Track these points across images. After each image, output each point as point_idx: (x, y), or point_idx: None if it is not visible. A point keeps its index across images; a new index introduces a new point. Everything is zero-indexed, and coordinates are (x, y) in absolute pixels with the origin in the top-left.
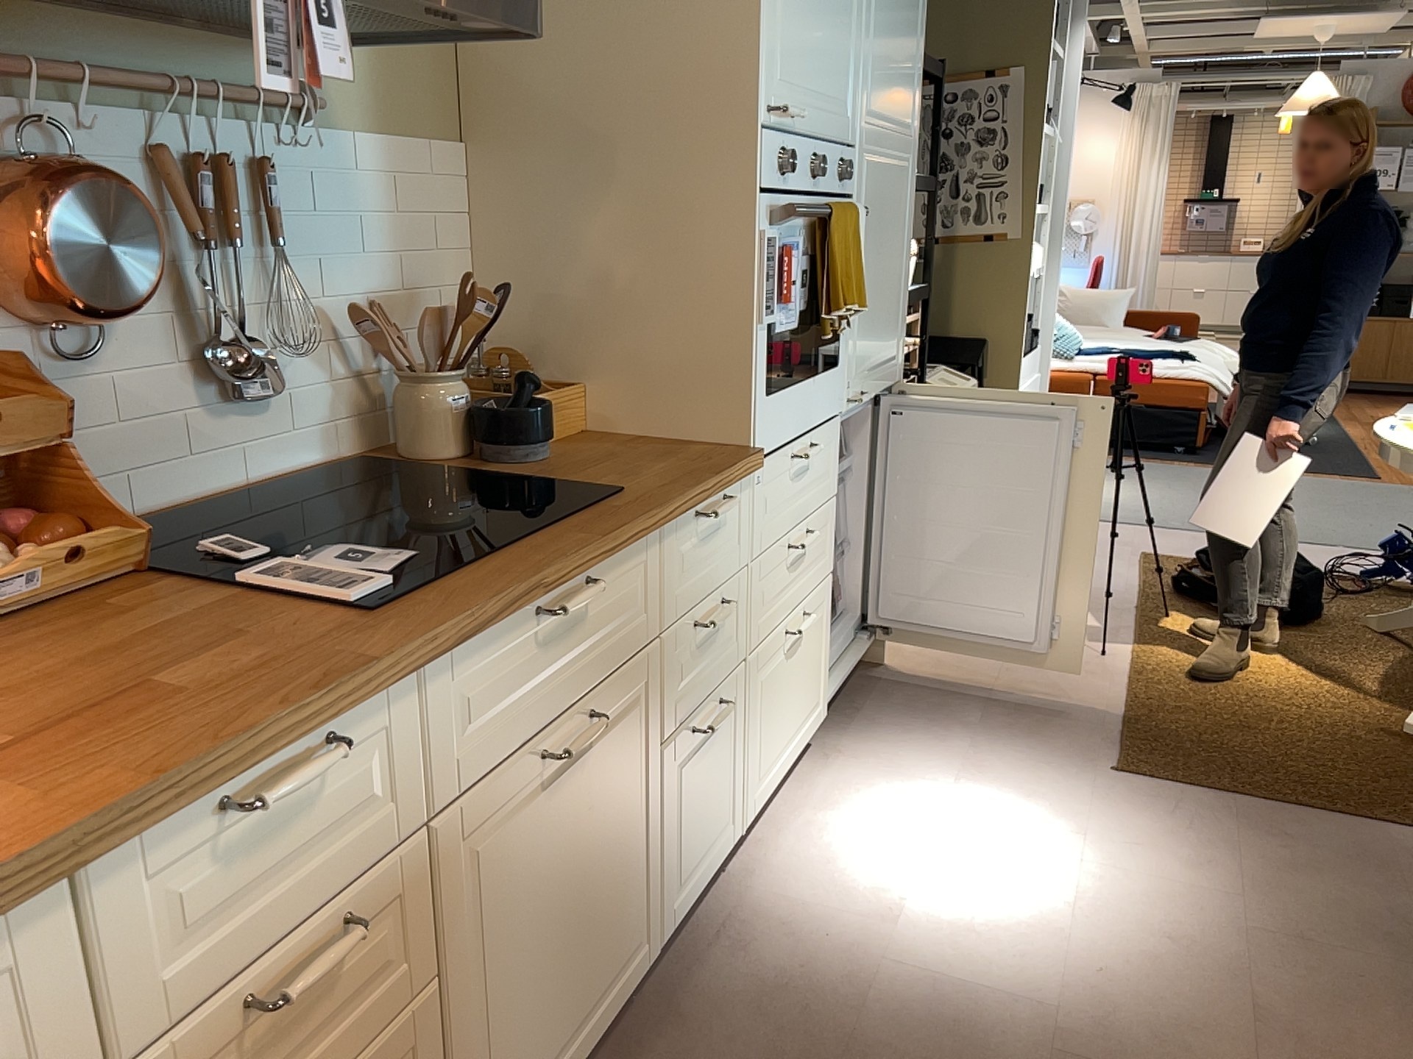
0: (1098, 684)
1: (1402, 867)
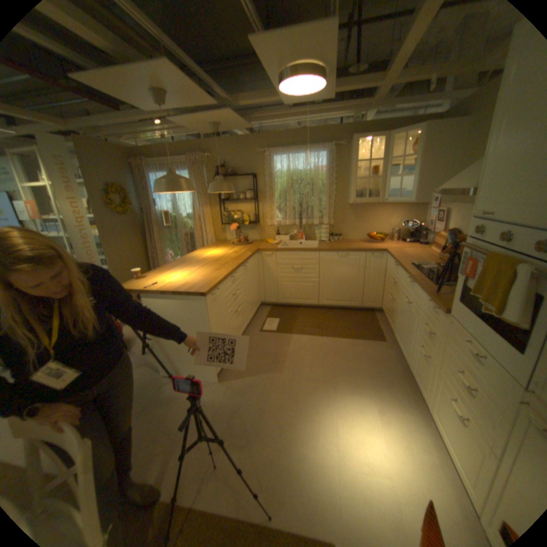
0: None
1: (231, 479)
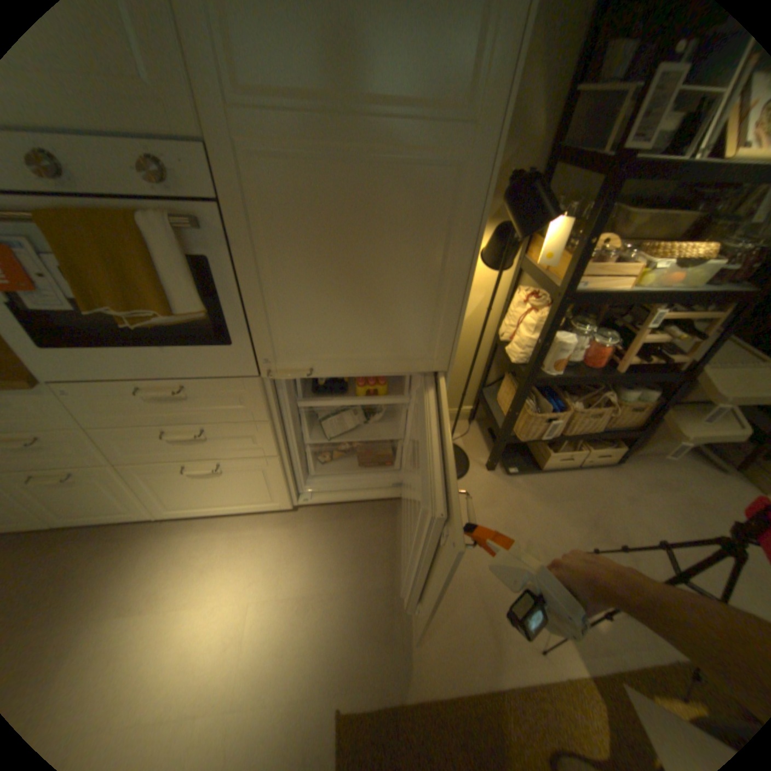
0: (484, 666)
1: None
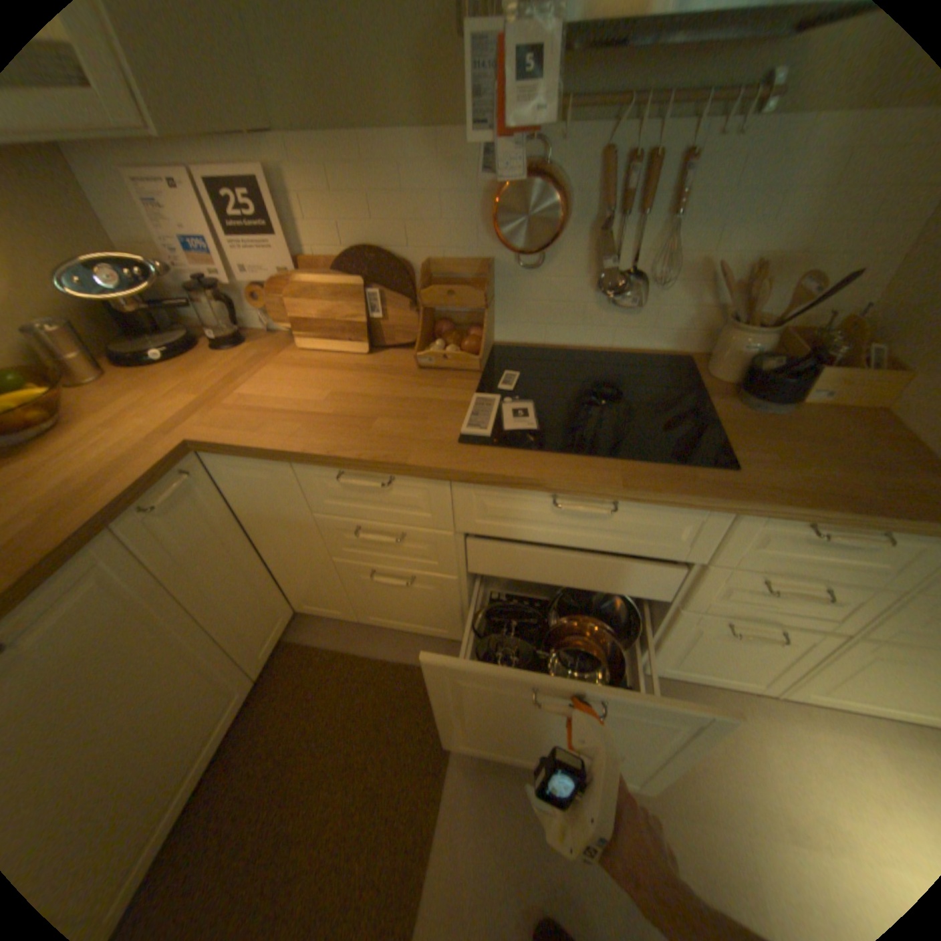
0: None
1: None
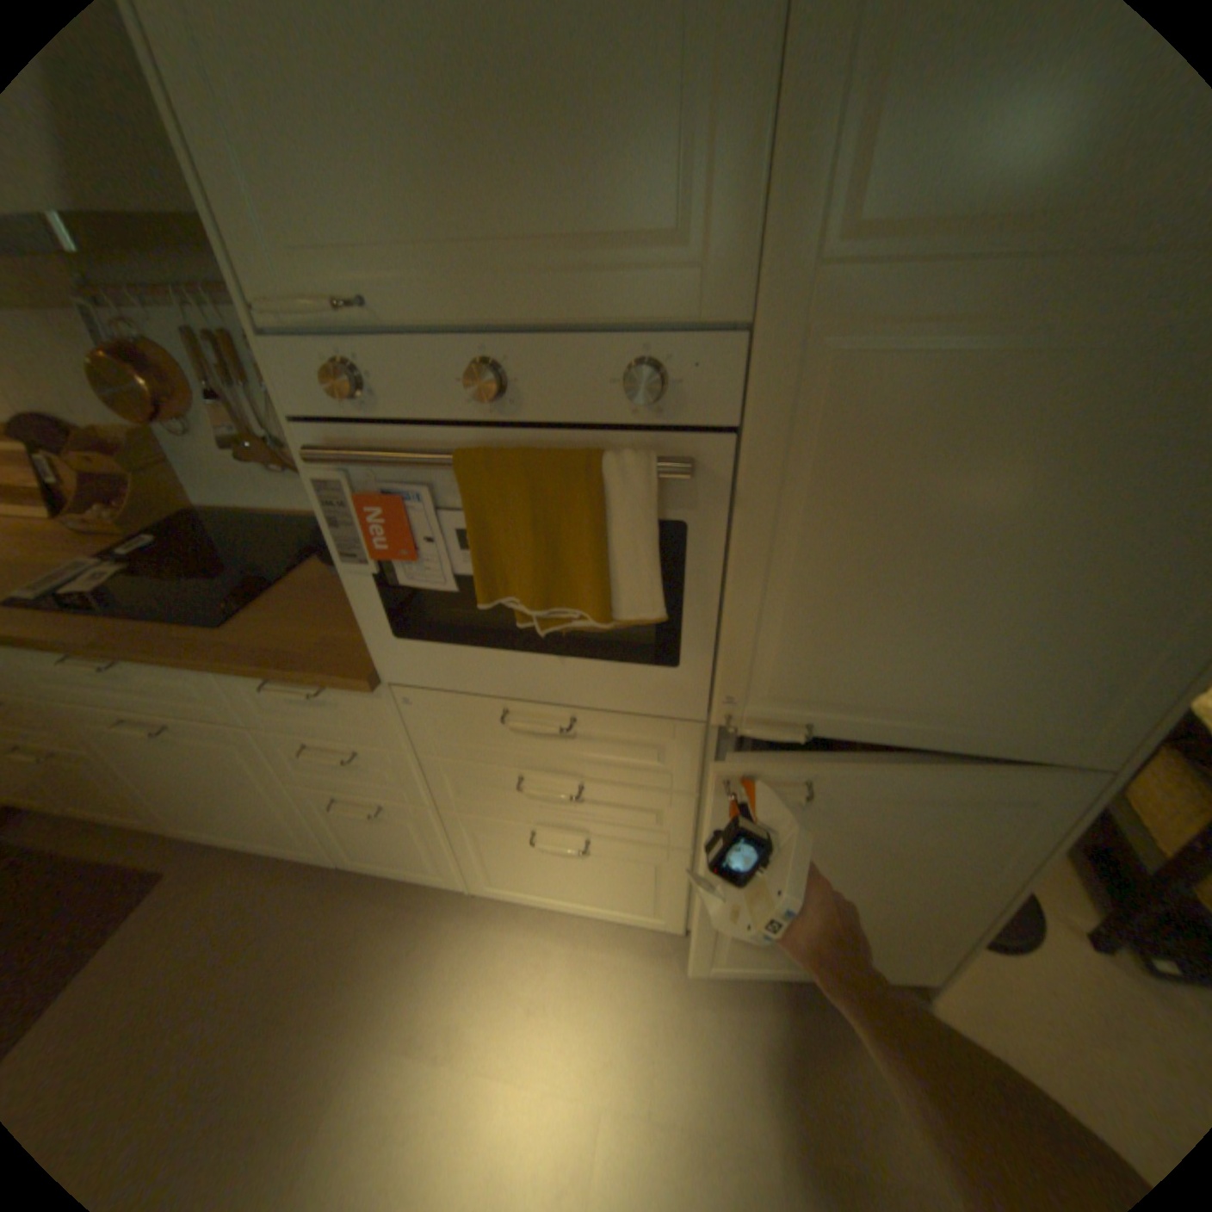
0: None
1: None
